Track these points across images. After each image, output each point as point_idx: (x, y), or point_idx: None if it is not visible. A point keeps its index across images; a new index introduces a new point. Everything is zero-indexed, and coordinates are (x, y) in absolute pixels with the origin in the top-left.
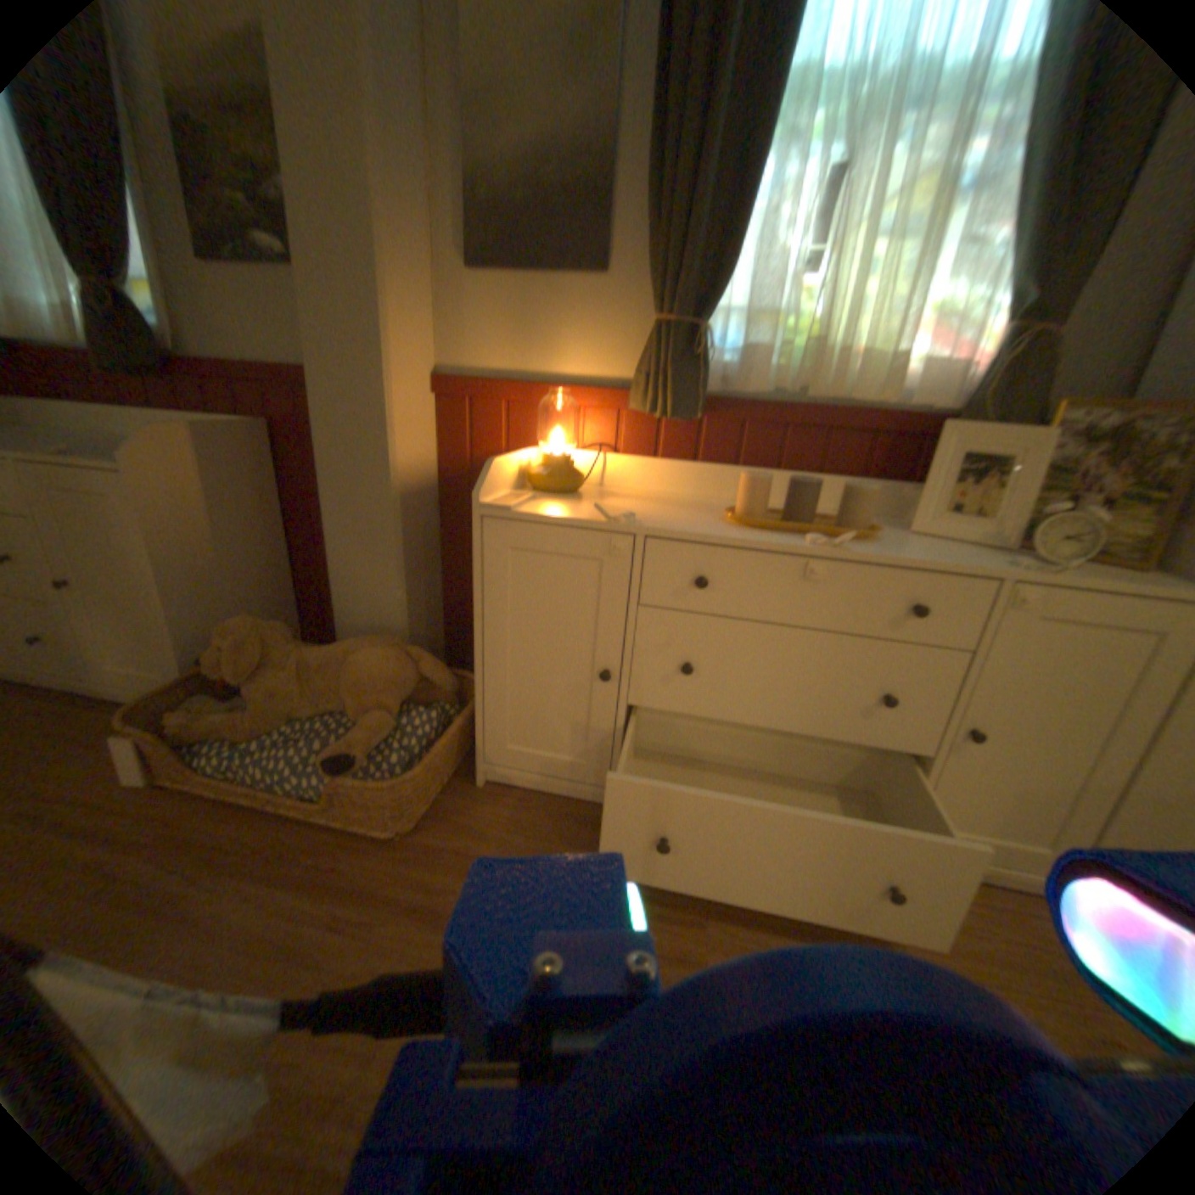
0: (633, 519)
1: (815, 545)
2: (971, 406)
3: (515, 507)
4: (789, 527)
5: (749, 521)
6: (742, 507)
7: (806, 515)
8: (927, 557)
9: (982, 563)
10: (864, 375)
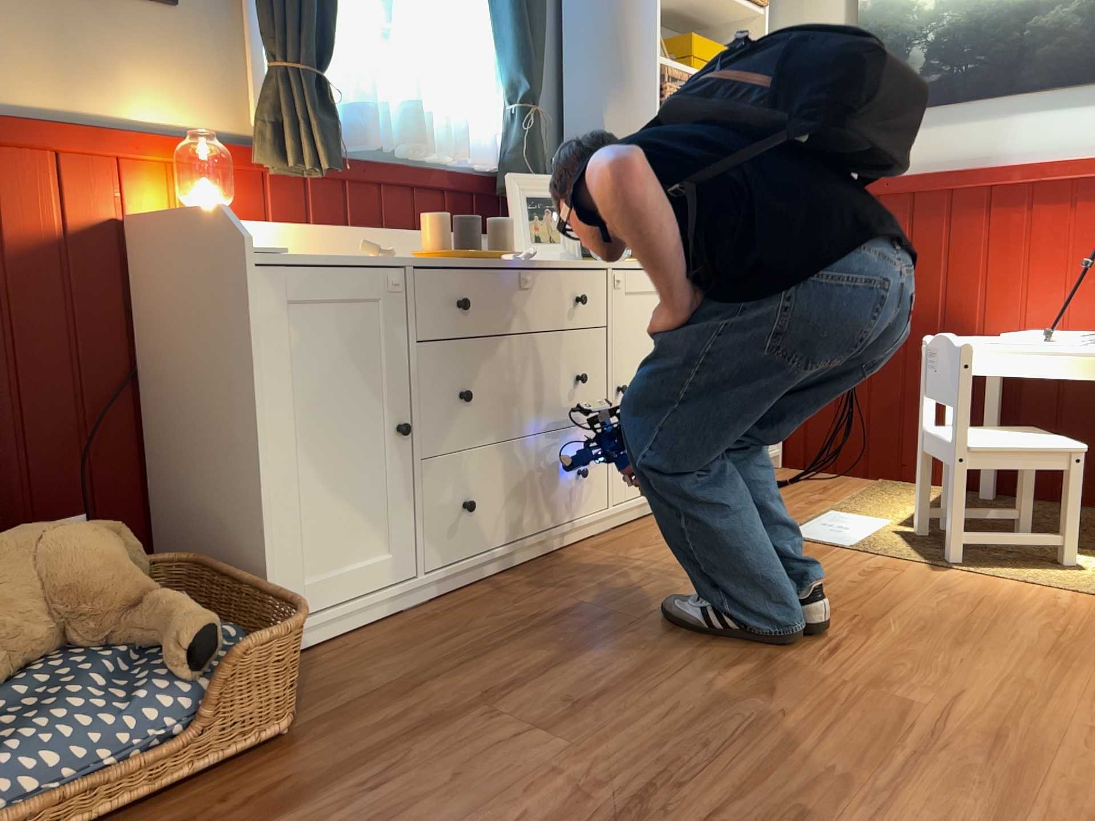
0: (391, 252)
1: (515, 259)
2: (504, 165)
3: (284, 249)
4: (481, 253)
5: (454, 251)
6: (430, 245)
7: (477, 246)
8: (567, 261)
9: (589, 261)
10: (432, 138)
